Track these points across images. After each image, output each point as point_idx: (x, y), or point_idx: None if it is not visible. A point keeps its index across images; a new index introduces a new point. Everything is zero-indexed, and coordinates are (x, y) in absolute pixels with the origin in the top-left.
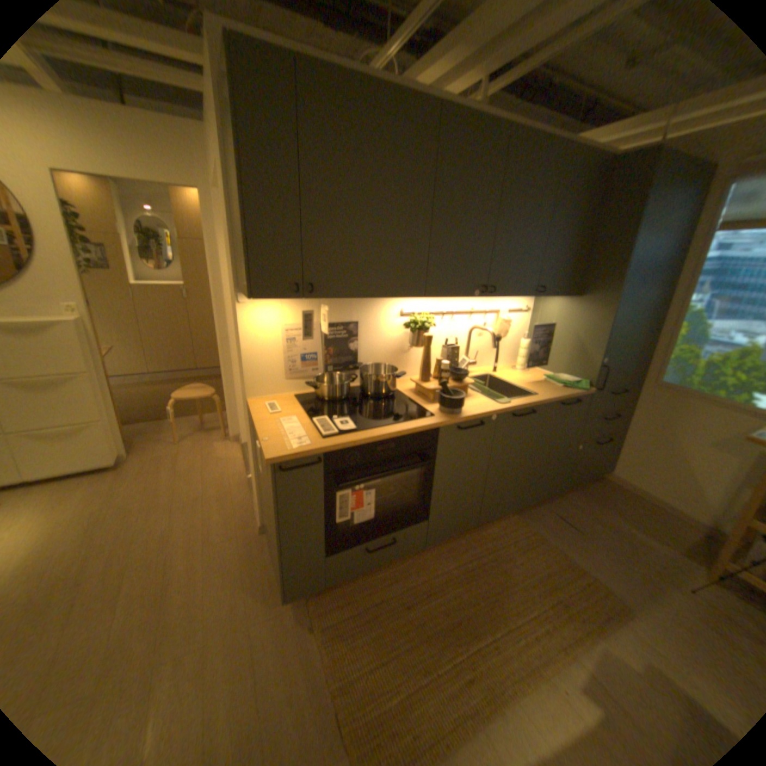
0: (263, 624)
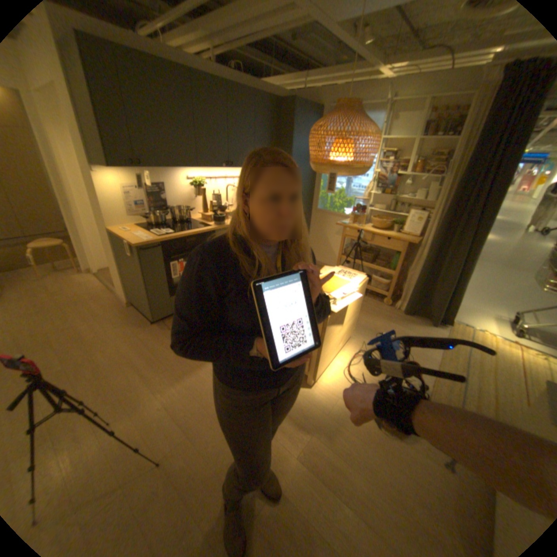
0: (143, 333)
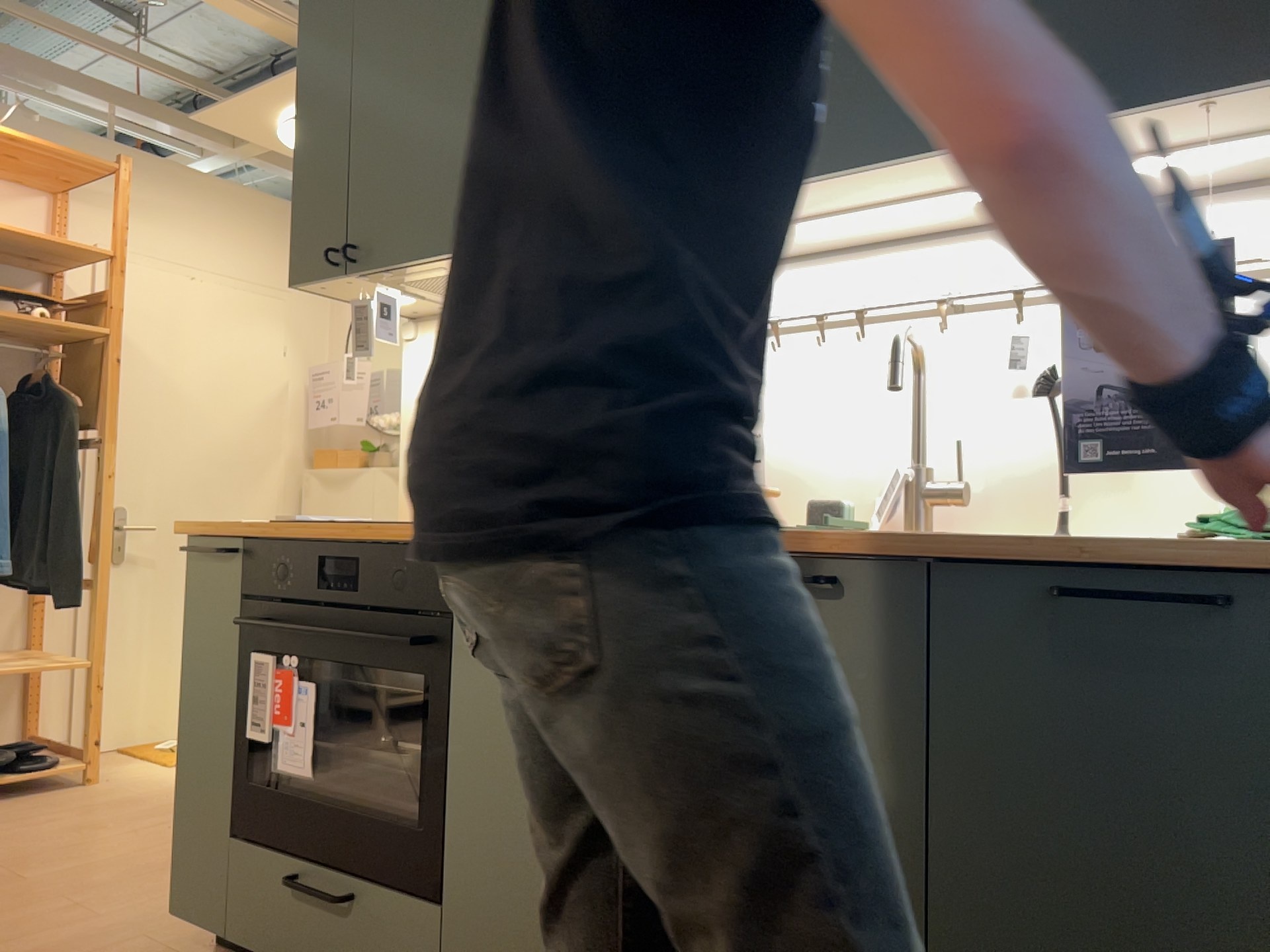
0: (152, 947)
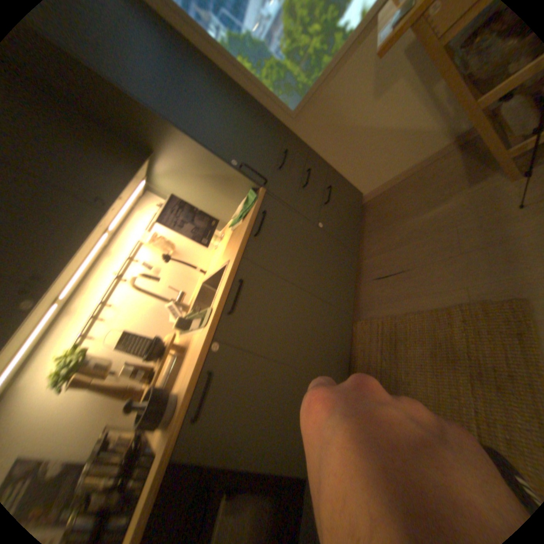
0: None
